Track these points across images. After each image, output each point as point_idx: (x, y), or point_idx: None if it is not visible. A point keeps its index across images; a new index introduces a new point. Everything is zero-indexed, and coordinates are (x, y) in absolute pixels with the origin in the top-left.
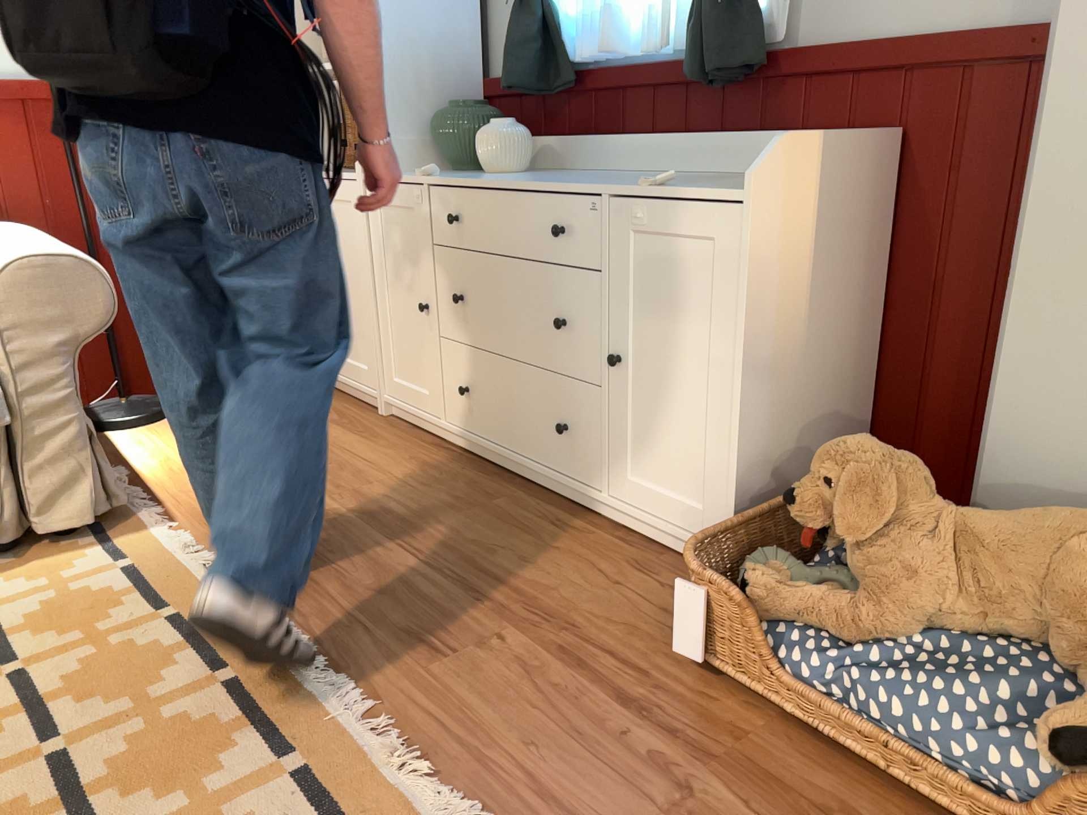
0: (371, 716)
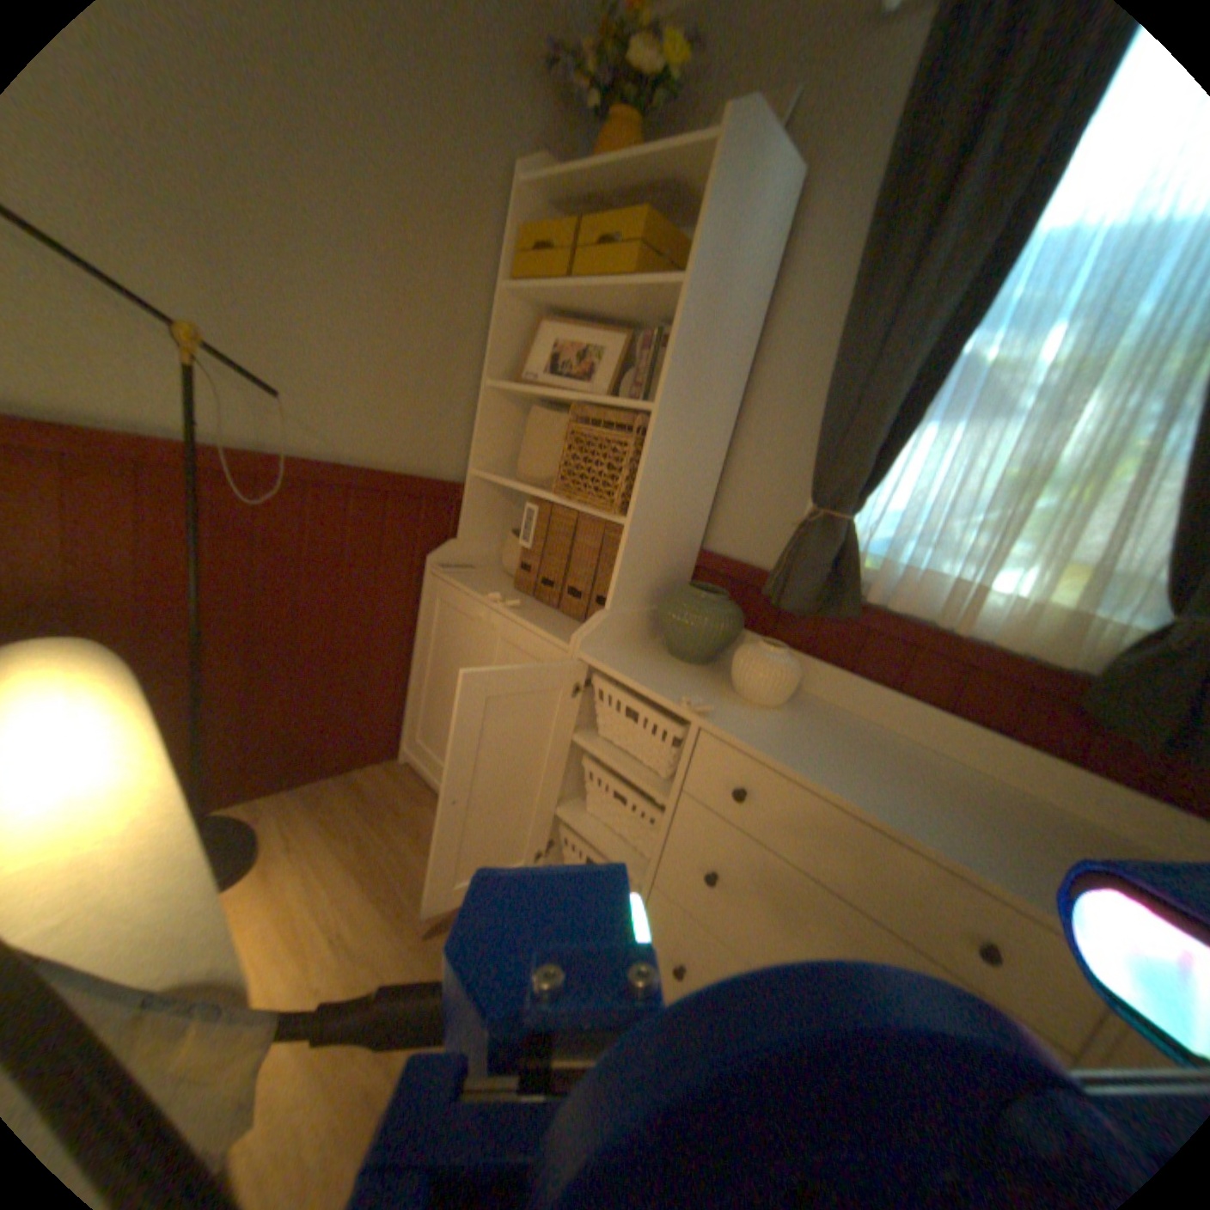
0: None
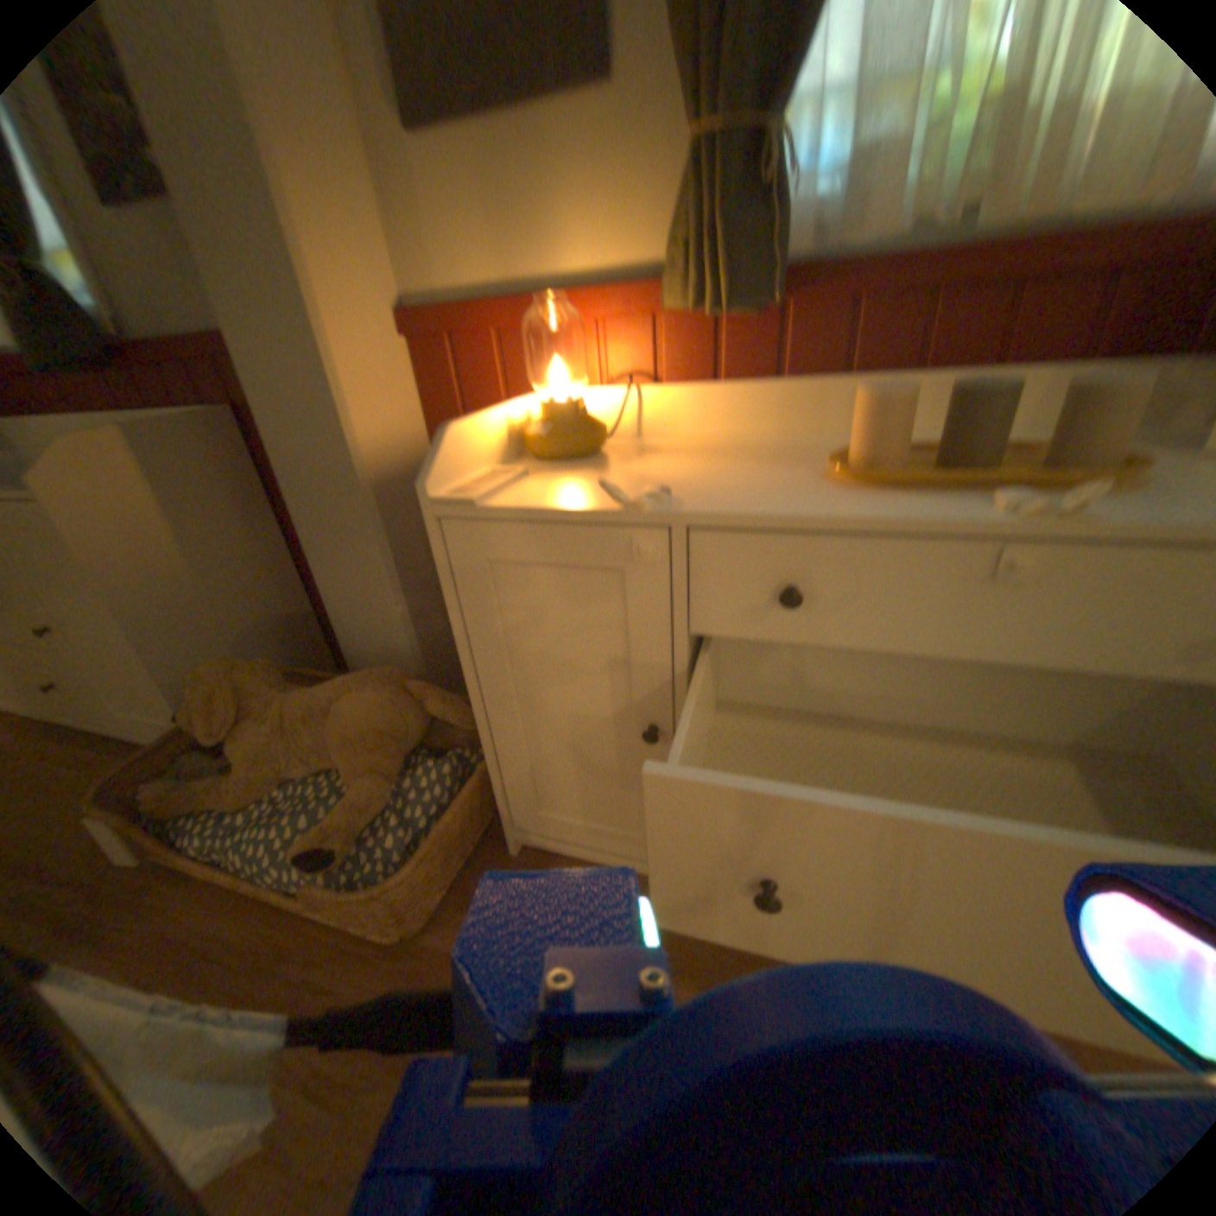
0: None
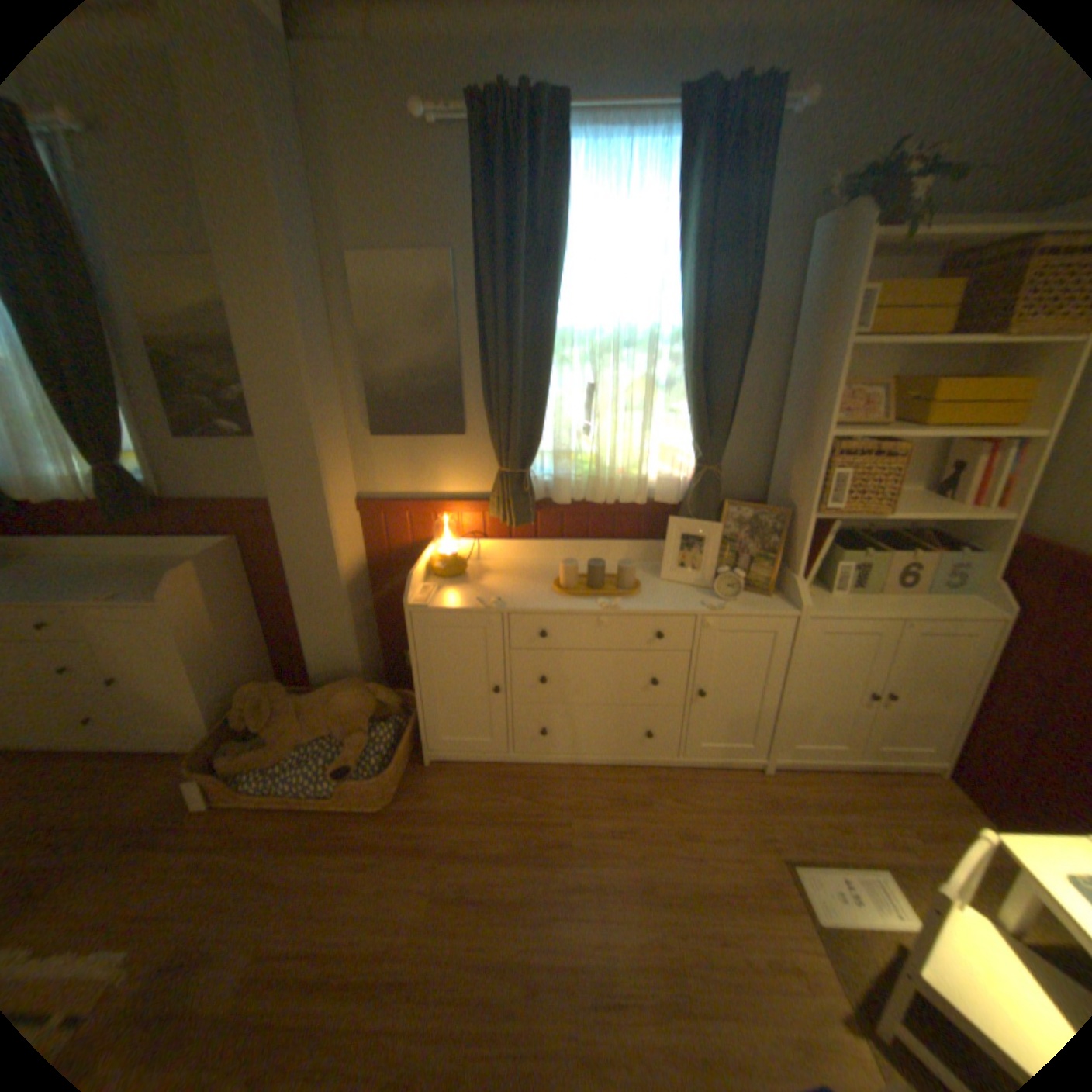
0: None
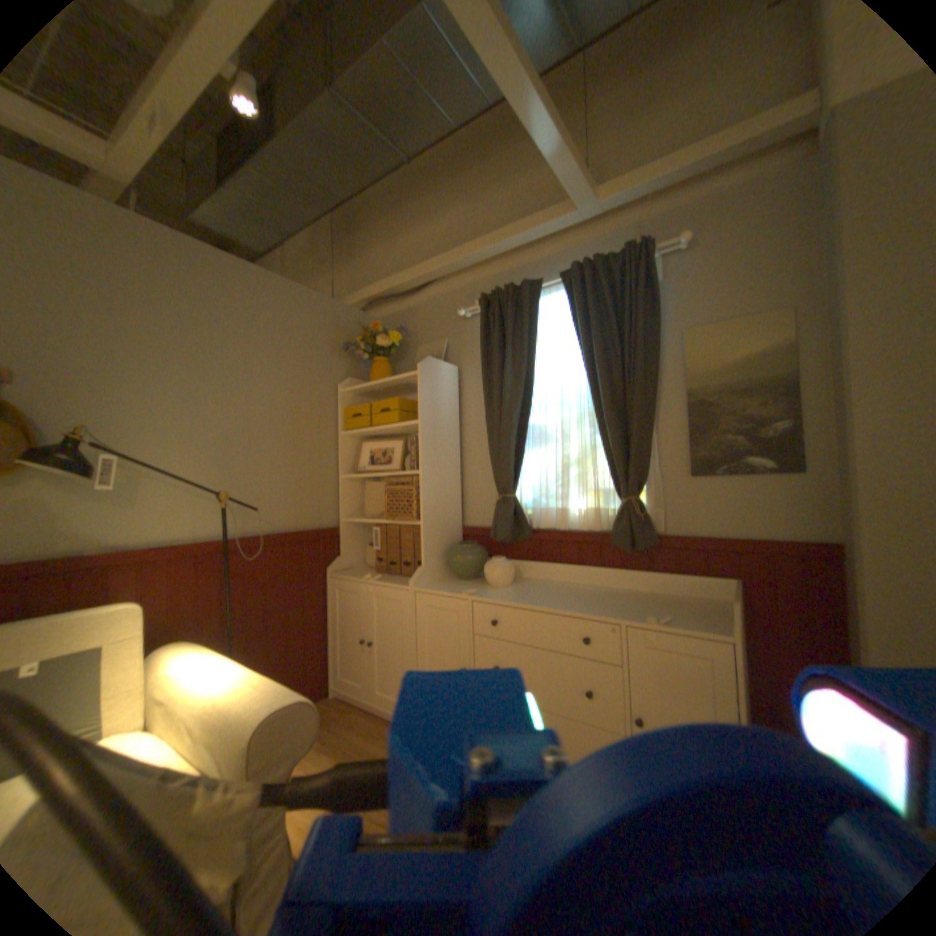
0: None
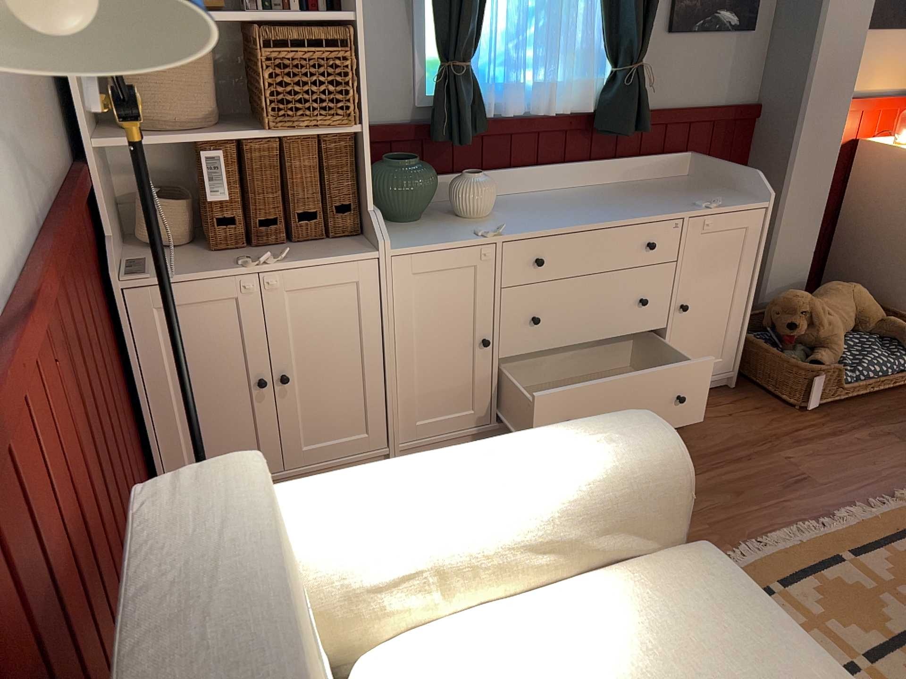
0: (868, 506)
